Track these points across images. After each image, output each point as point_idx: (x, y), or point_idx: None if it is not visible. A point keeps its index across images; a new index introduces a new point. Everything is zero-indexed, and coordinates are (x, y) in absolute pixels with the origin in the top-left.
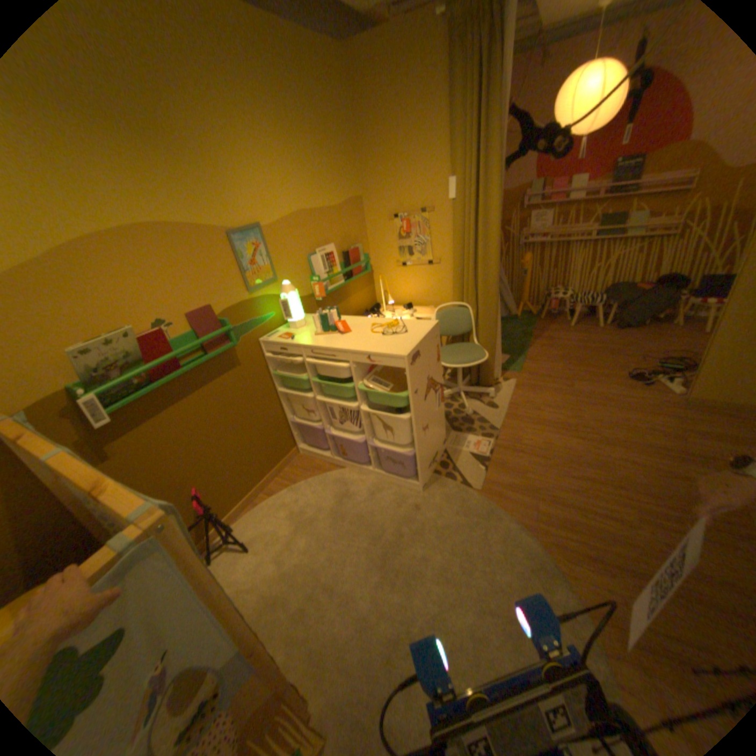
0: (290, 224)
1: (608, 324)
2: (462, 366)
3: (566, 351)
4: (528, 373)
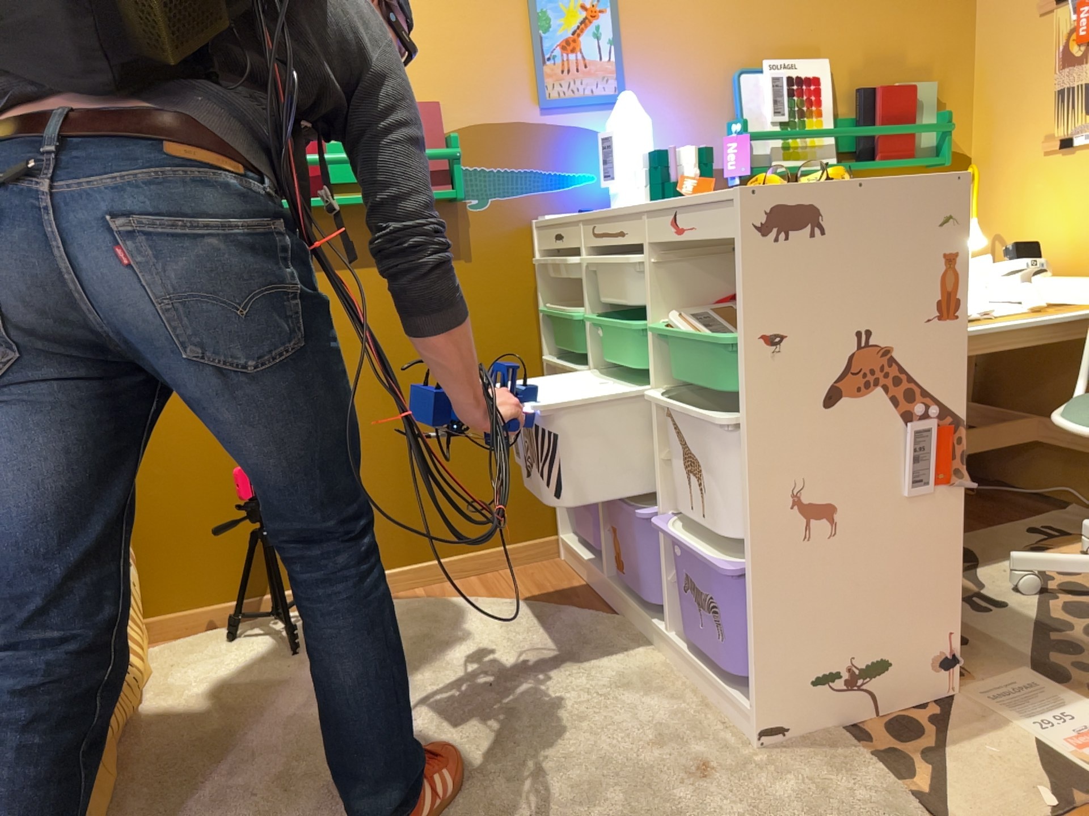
0: None
1: None
2: None
3: None
4: None
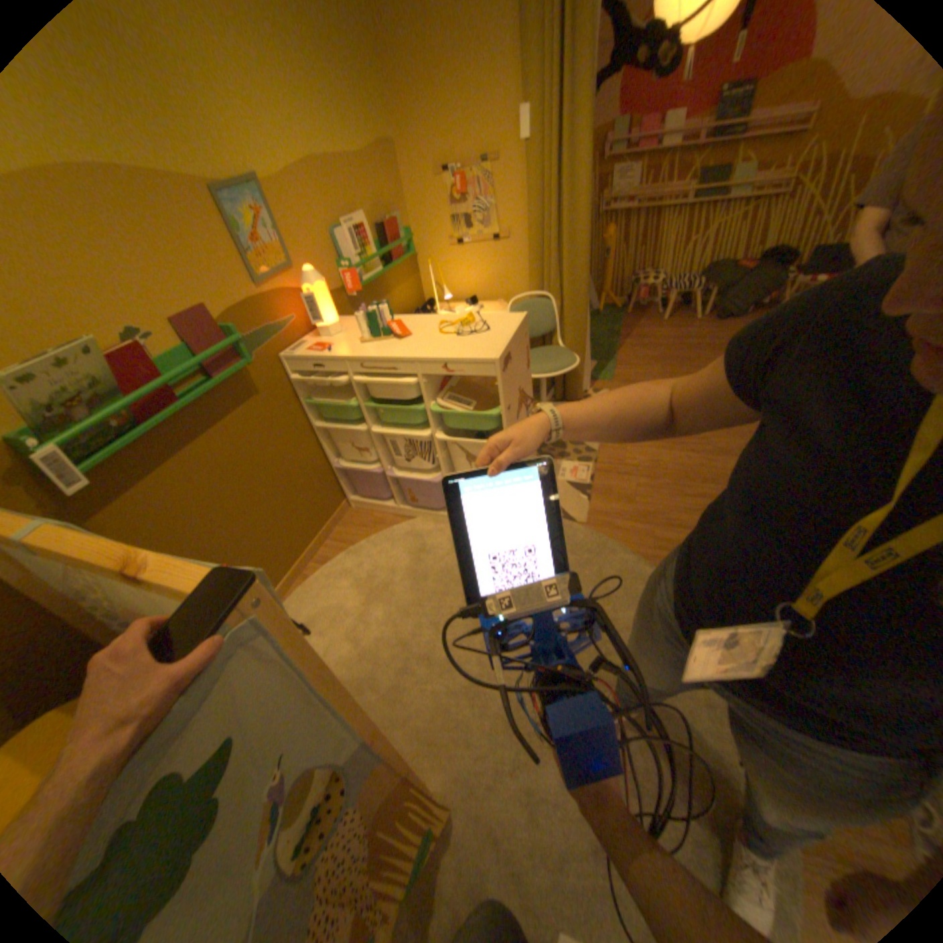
0: (299, 176)
1: (705, 315)
2: (548, 376)
3: (661, 350)
4: (620, 381)
